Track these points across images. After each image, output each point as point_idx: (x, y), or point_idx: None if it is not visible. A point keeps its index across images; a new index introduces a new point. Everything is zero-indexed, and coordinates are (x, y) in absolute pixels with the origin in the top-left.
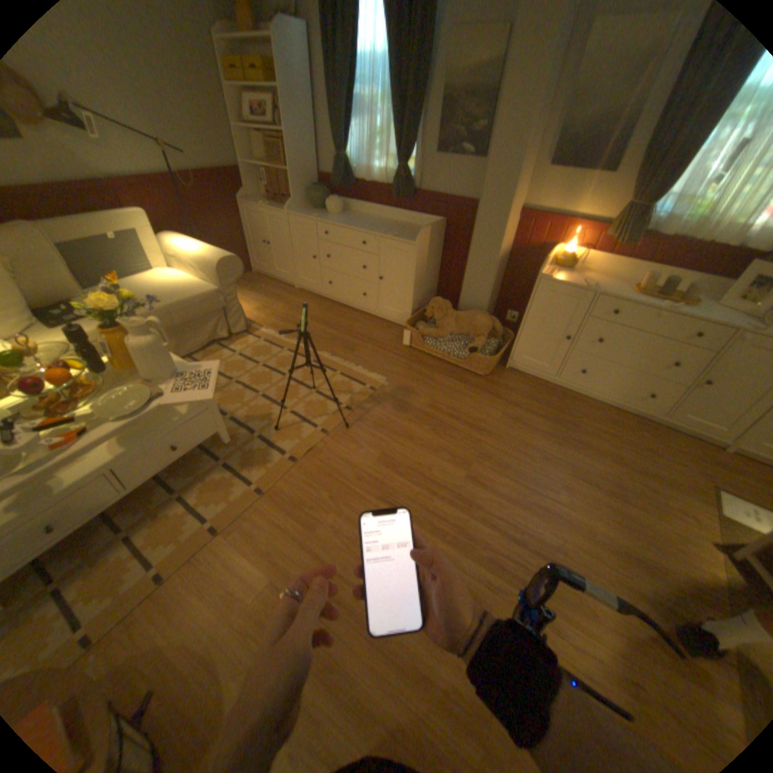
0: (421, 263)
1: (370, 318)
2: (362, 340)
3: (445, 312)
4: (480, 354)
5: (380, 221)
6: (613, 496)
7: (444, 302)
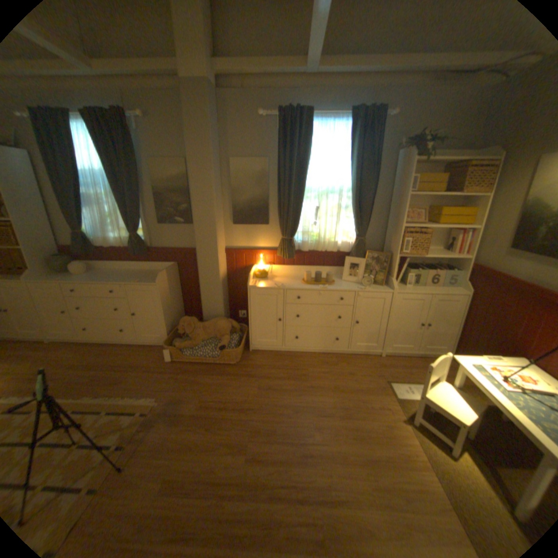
0: (165, 295)
1: (132, 348)
2: (126, 370)
3: (194, 325)
4: (229, 349)
5: (123, 272)
6: (344, 419)
7: (190, 319)
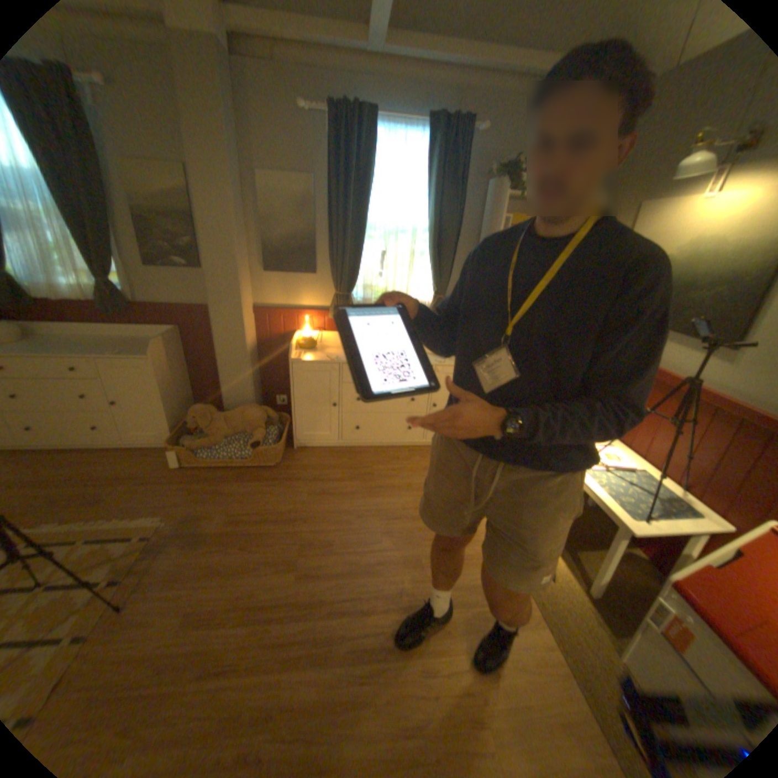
0: (163, 374)
1: (113, 453)
2: (108, 484)
3: (211, 417)
4: (264, 446)
5: (89, 341)
6: (417, 519)
7: (205, 407)
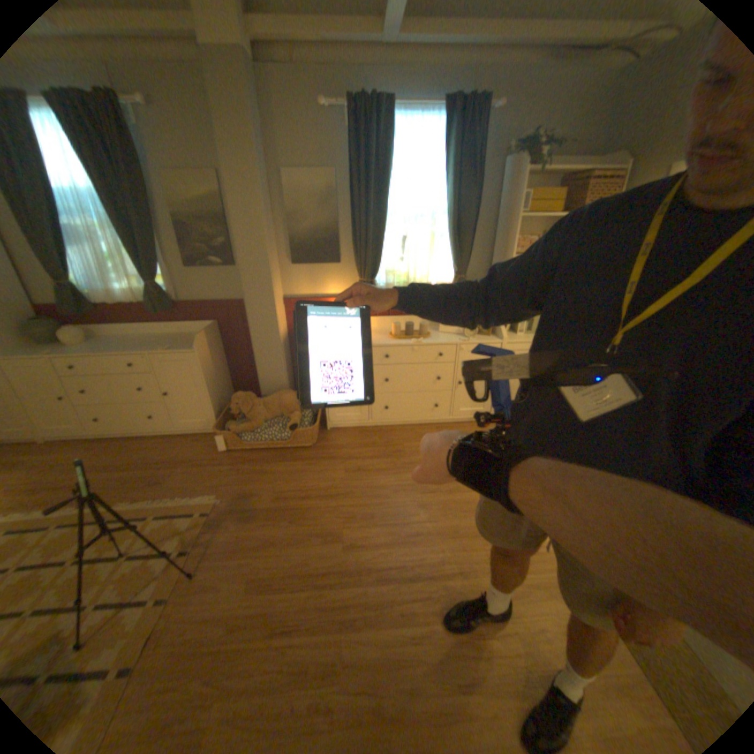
0: (207, 365)
1: (168, 439)
2: (167, 466)
3: (252, 402)
4: (302, 427)
5: (142, 338)
6: (451, 492)
7: (246, 394)
